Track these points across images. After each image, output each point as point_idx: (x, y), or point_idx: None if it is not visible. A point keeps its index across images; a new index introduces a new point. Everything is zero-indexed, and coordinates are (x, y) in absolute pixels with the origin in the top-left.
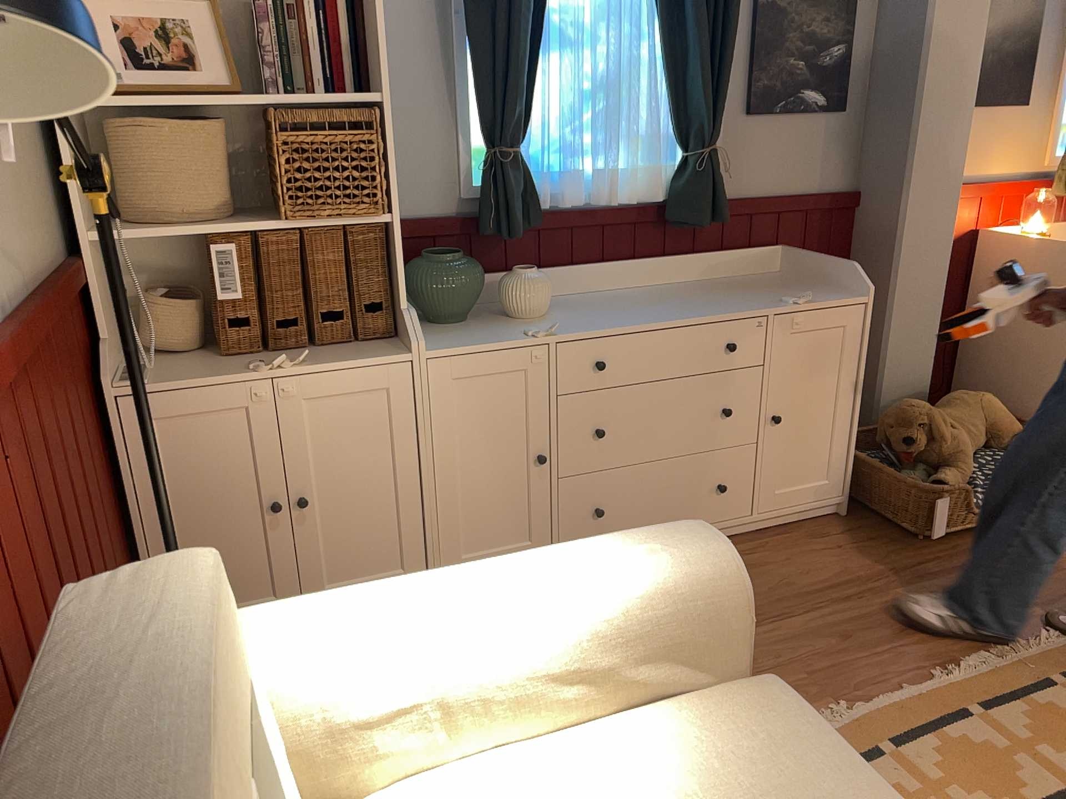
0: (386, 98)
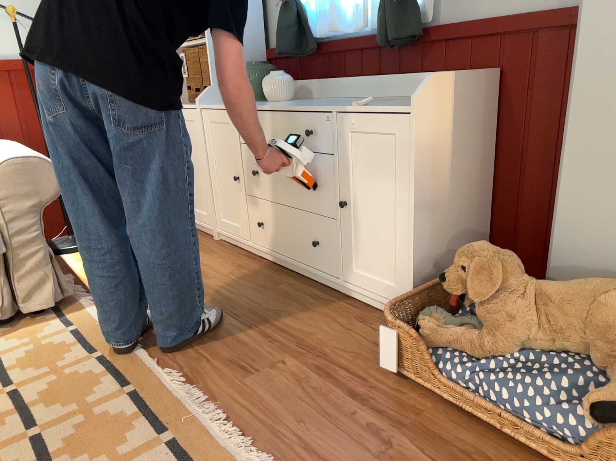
0: None
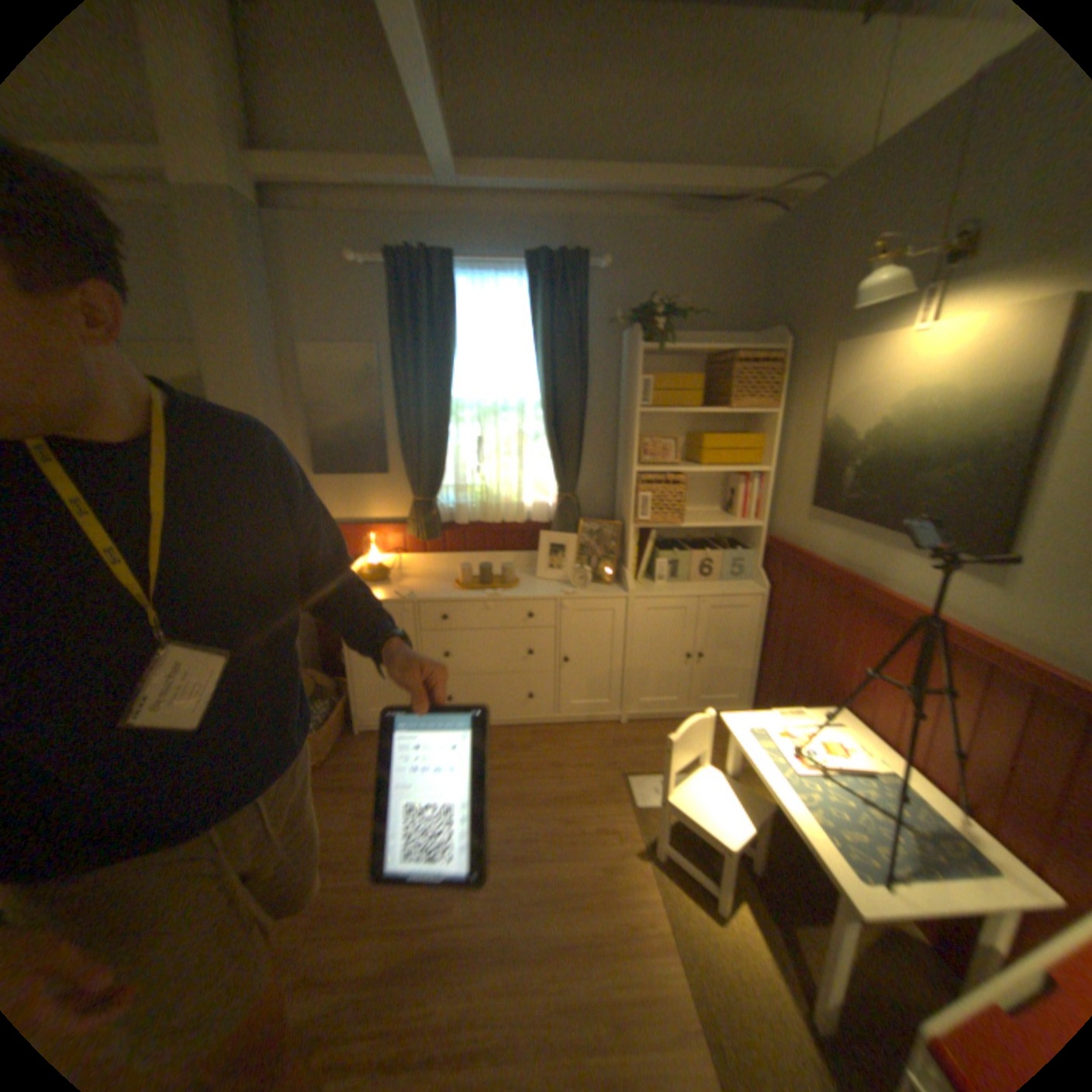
0: None
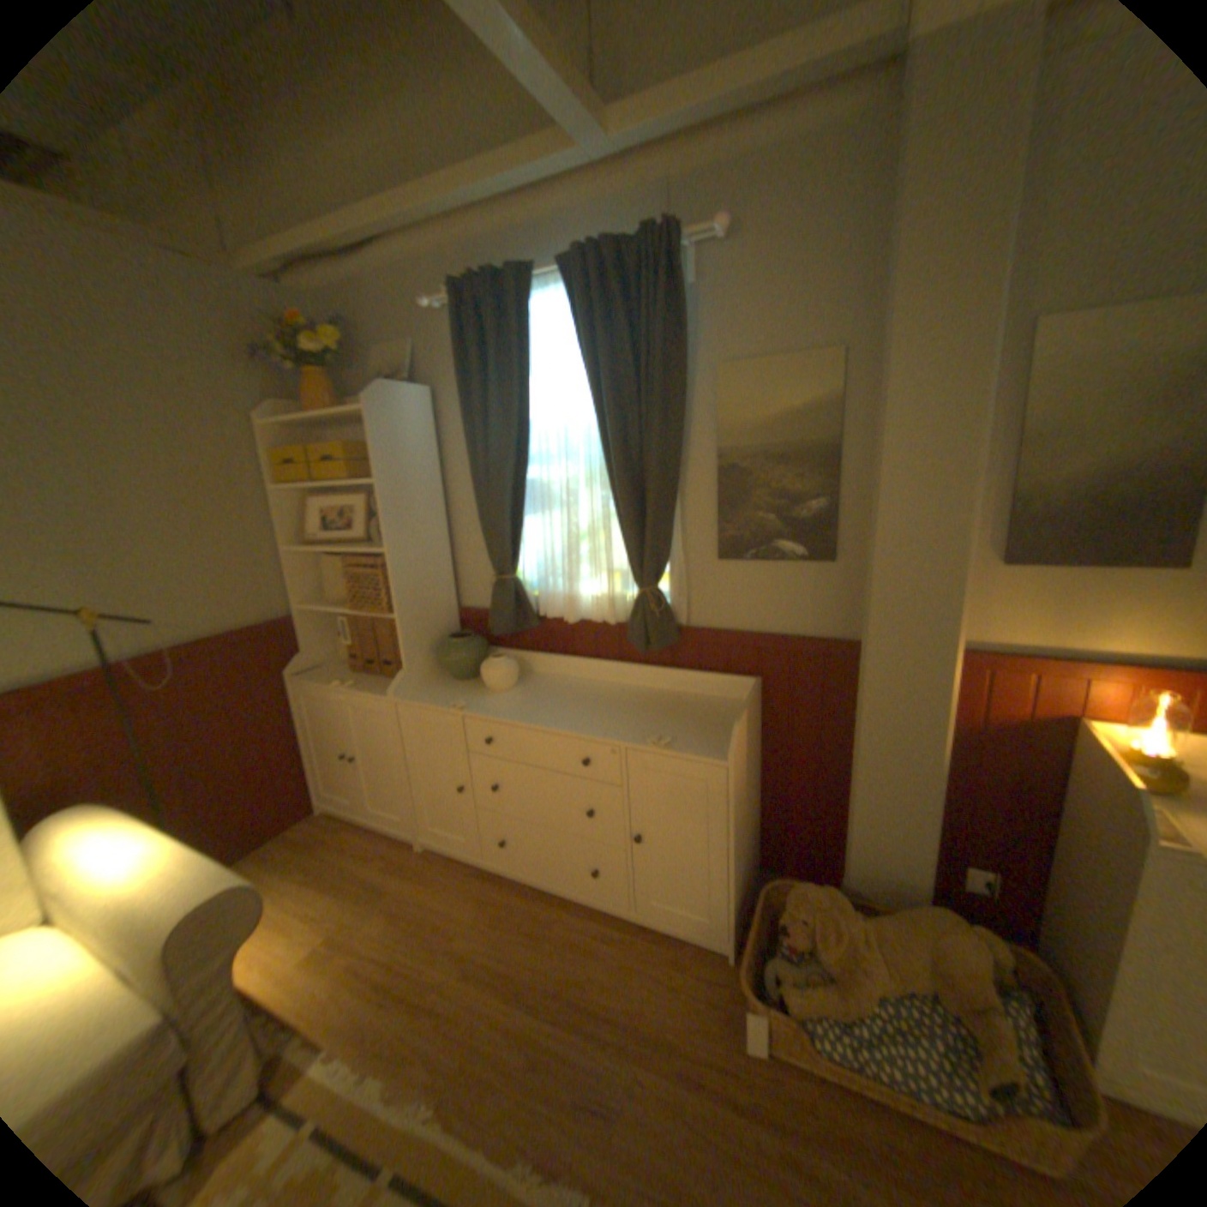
0: (396, 549)
